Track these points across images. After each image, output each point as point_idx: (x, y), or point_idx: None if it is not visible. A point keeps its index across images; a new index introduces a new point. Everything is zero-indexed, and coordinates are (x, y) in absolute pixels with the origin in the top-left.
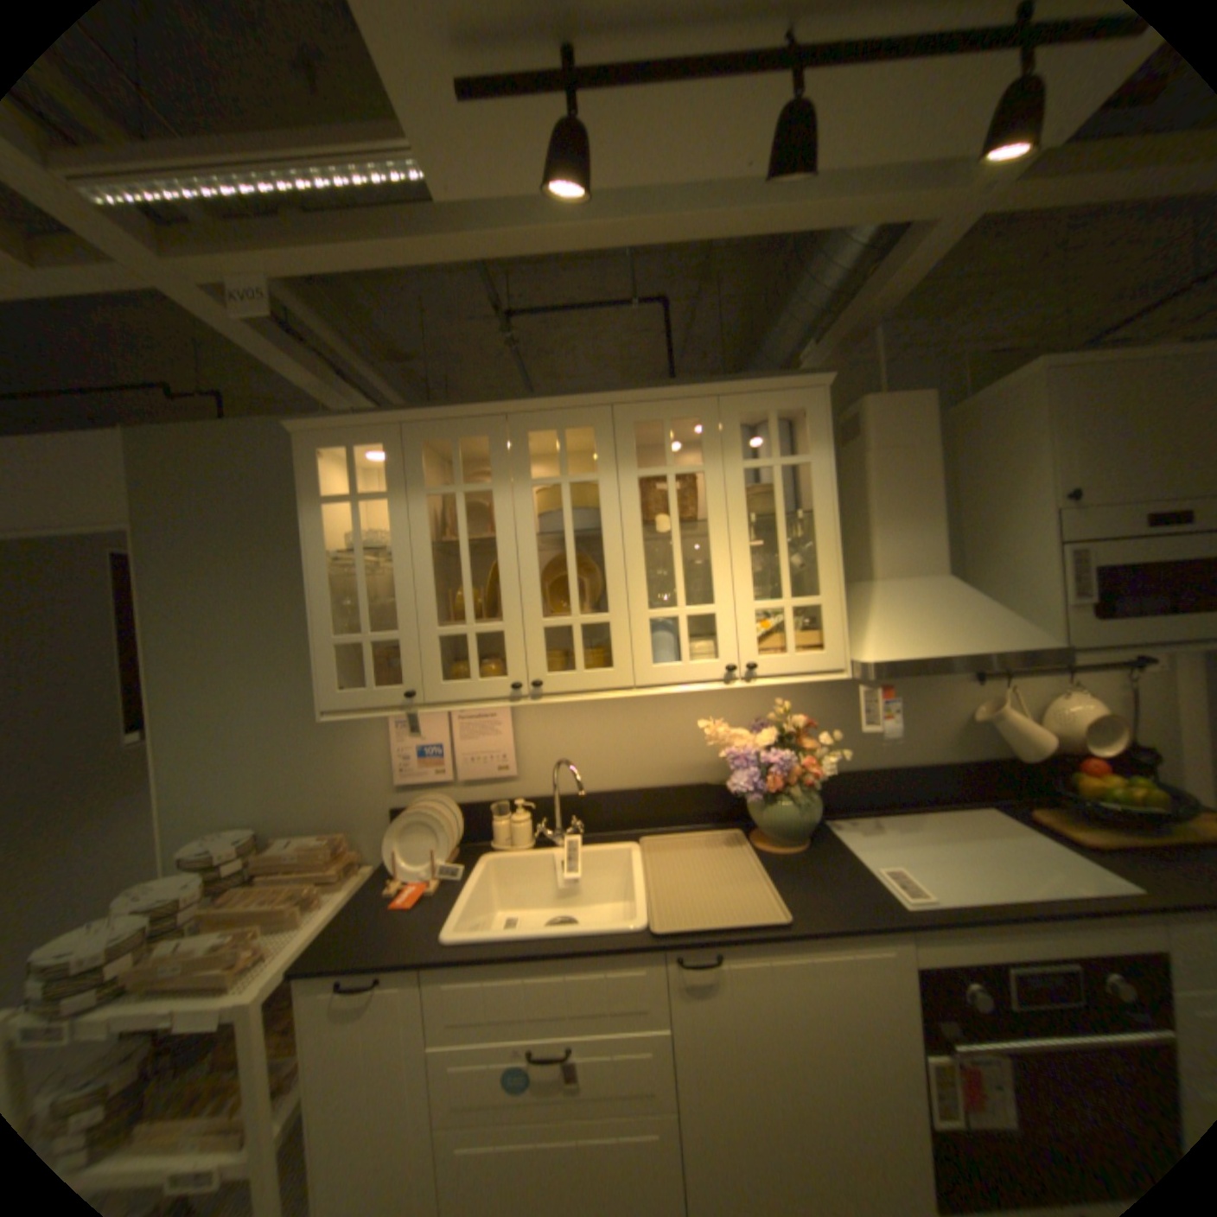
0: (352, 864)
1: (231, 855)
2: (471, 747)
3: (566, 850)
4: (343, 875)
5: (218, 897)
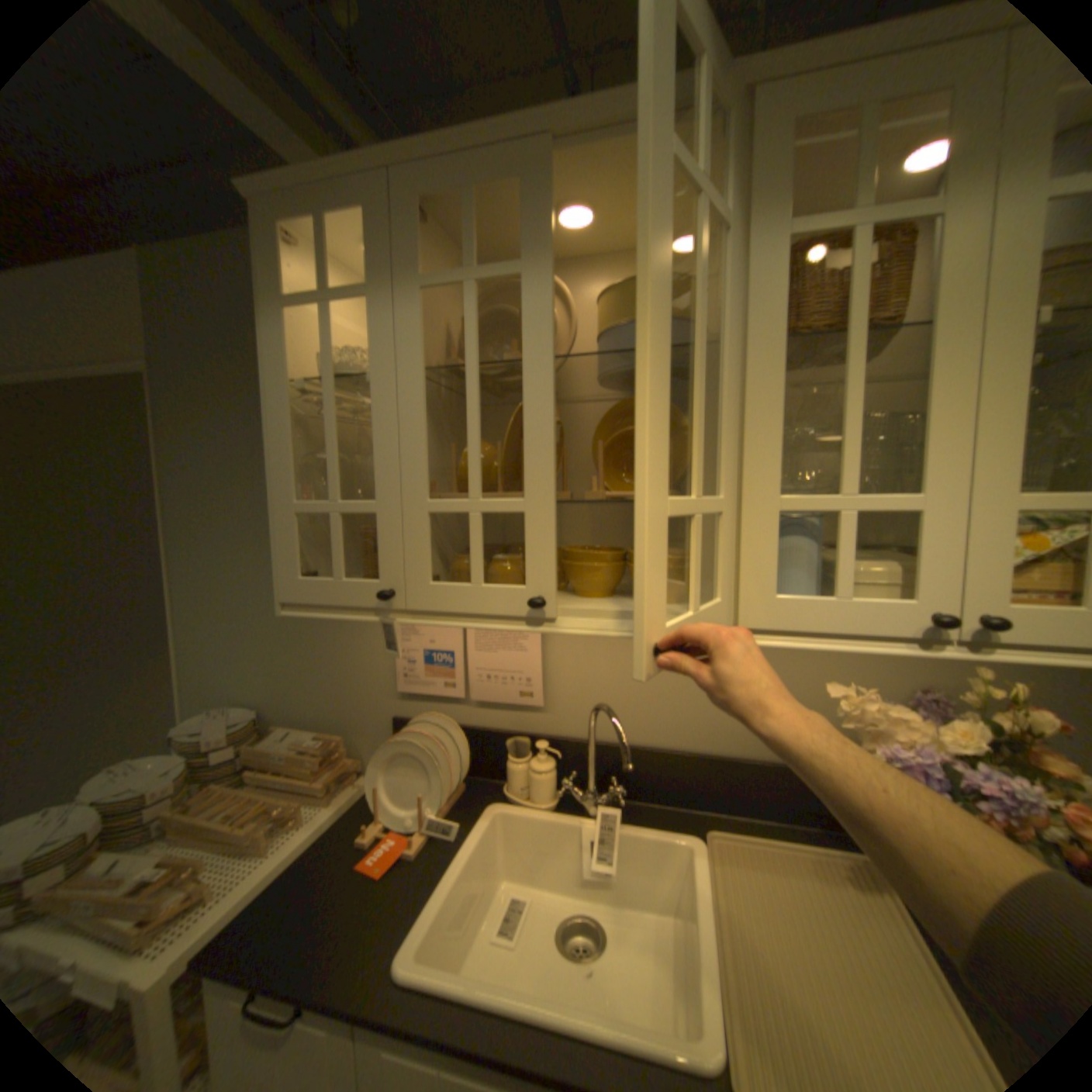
0: (351, 771)
1: (223, 741)
2: (487, 662)
3: (599, 826)
4: (336, 786)
5: (197, 792)
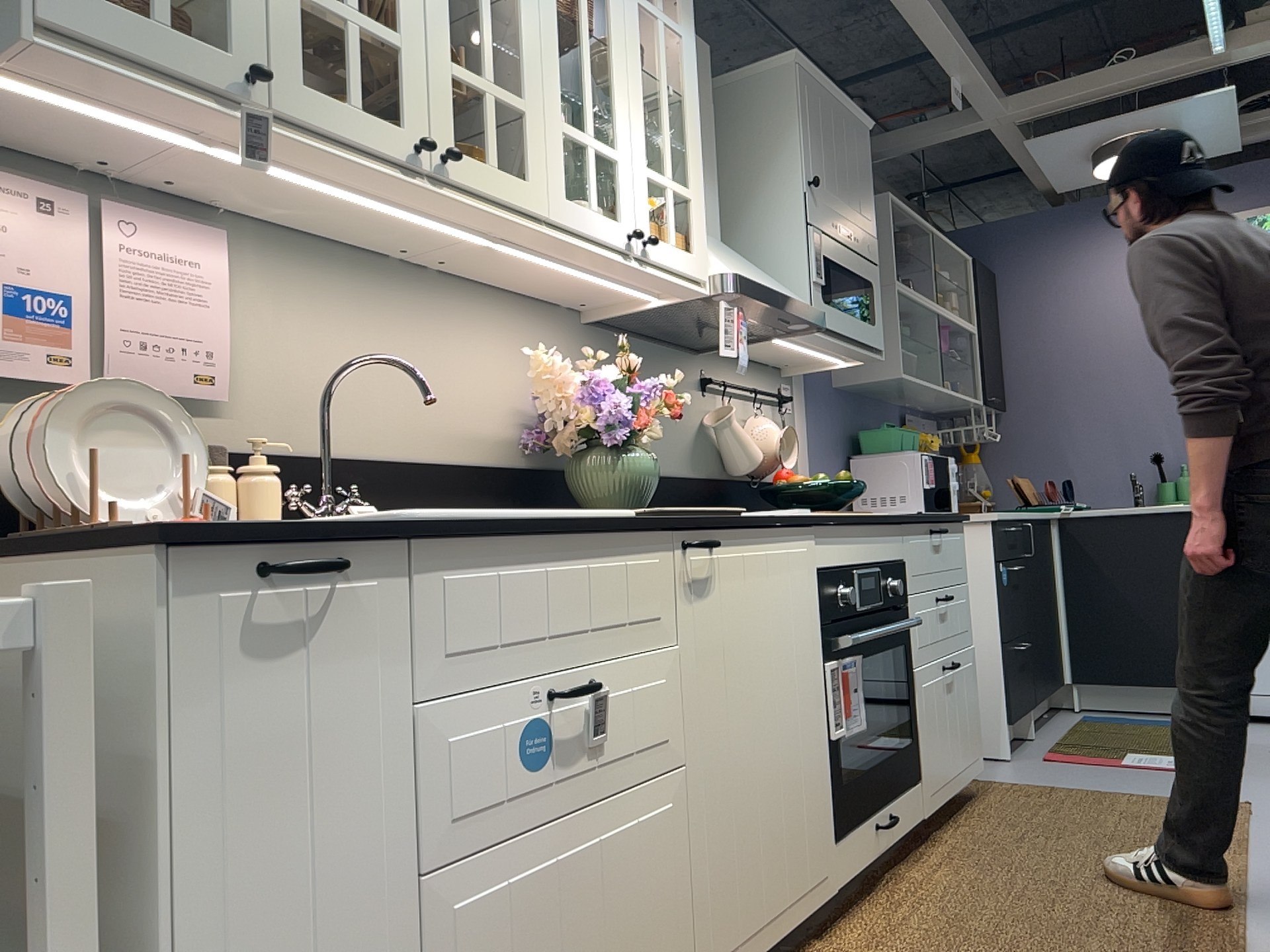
0: None
1: None
2: (141, 317)
3: None
4: None
5: None
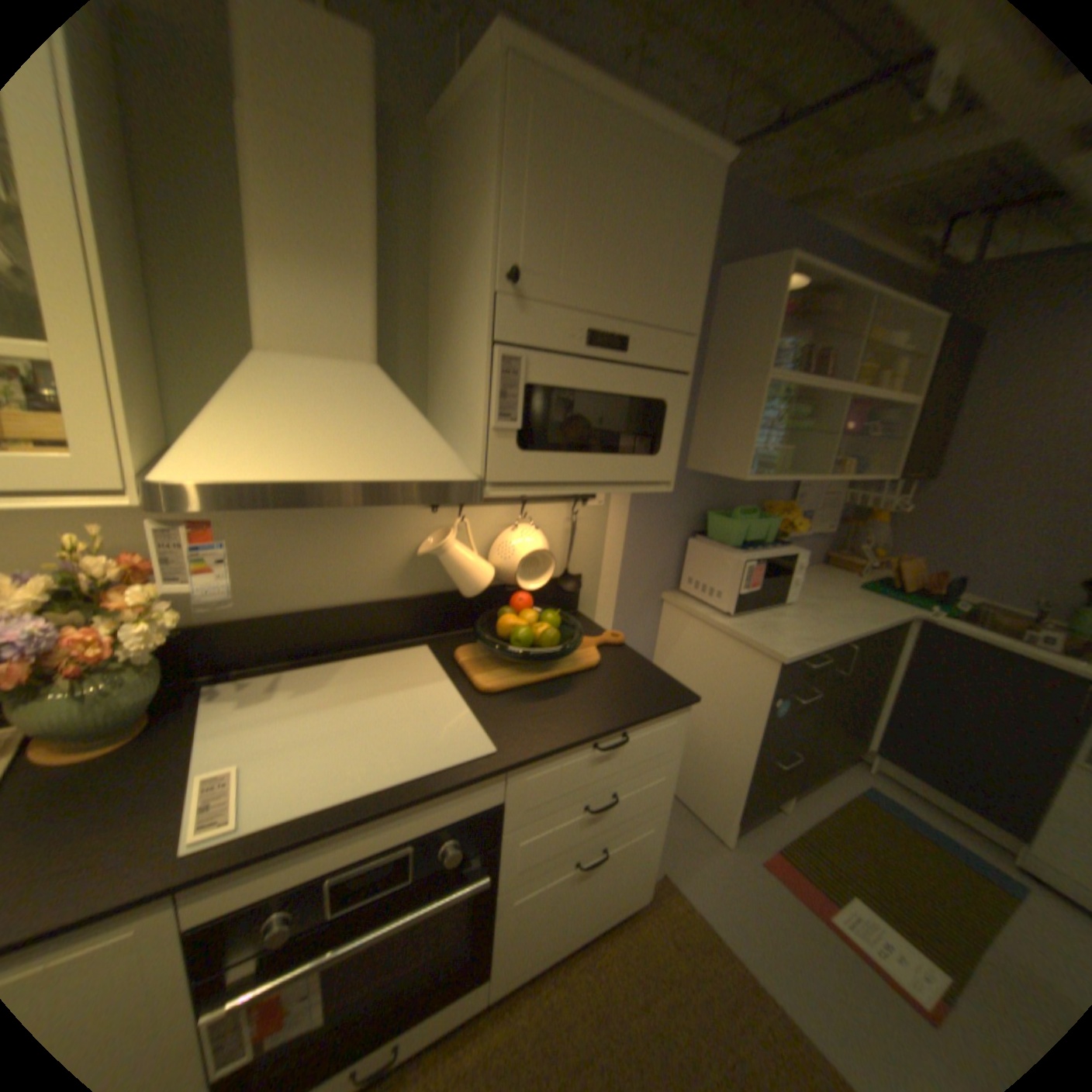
0: None
1: None
2: None
3: None
4: None
5: None
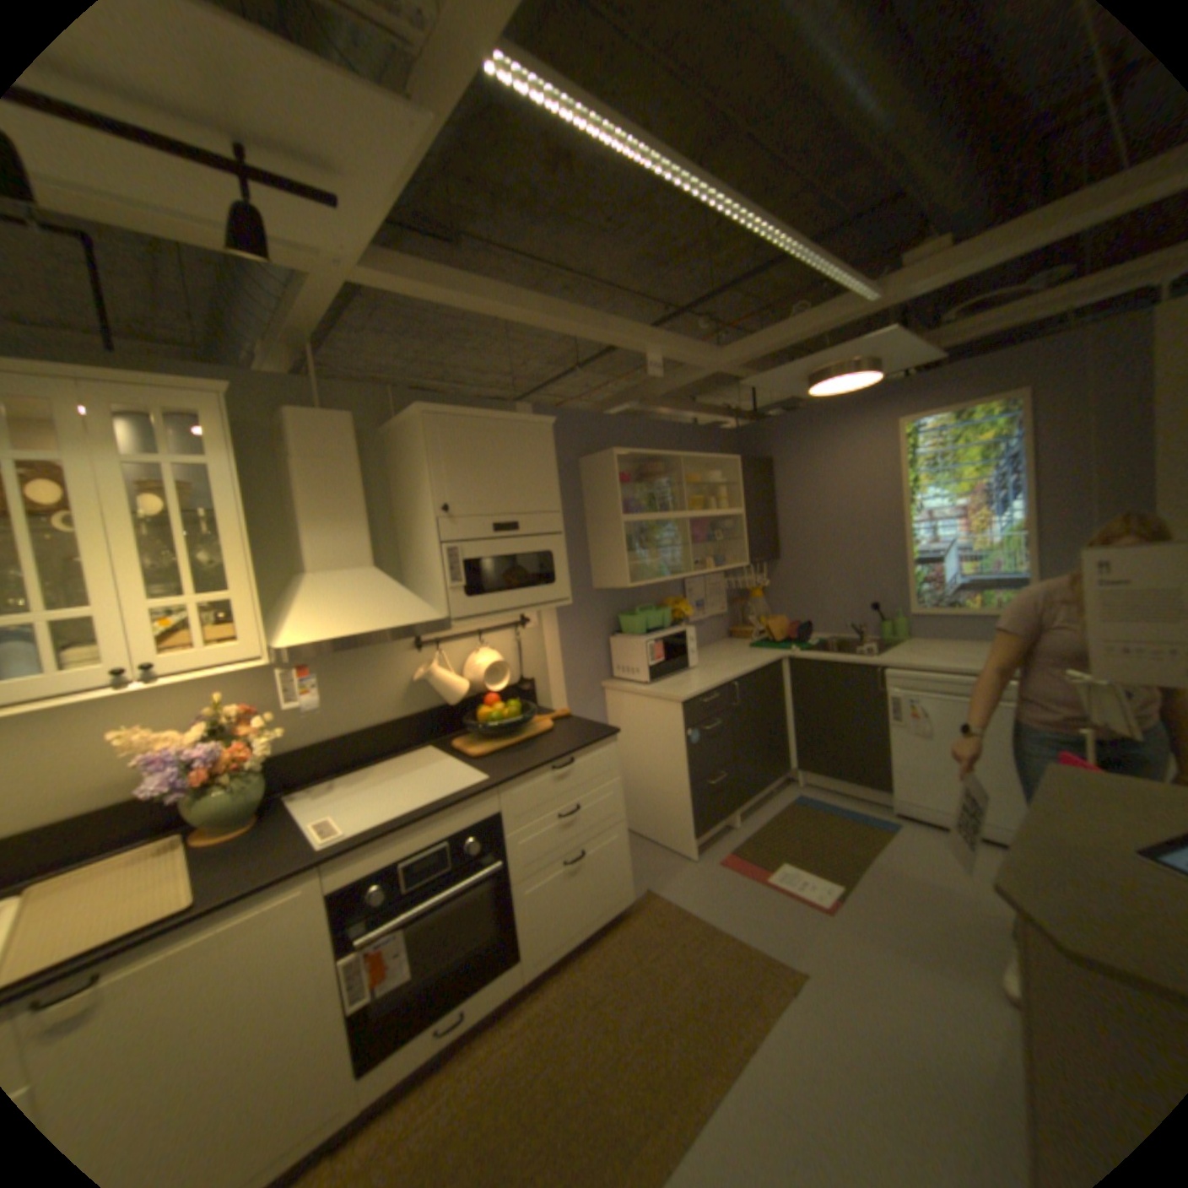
0: None
1: None
2: None
3: None
4: None
5: None
